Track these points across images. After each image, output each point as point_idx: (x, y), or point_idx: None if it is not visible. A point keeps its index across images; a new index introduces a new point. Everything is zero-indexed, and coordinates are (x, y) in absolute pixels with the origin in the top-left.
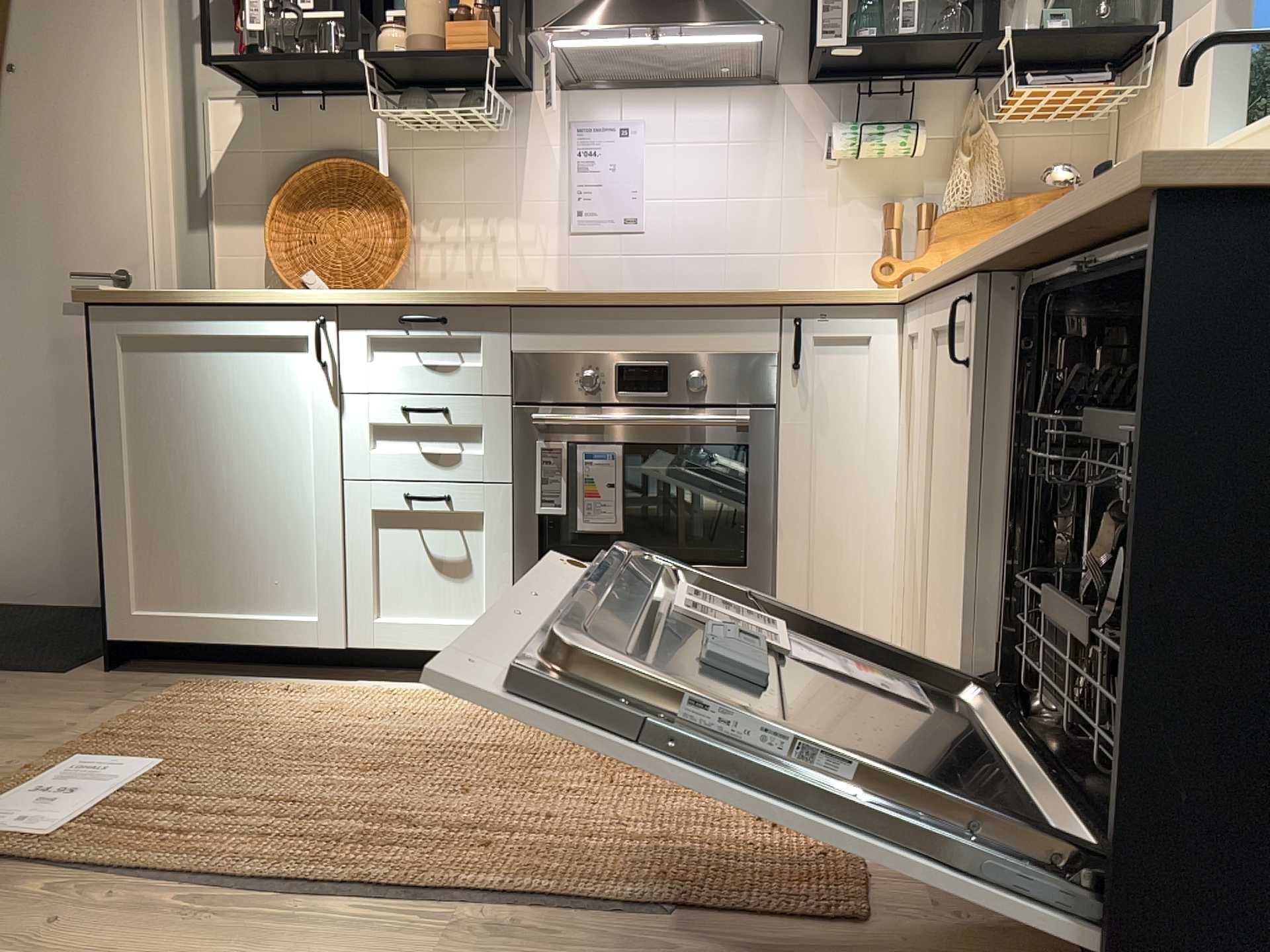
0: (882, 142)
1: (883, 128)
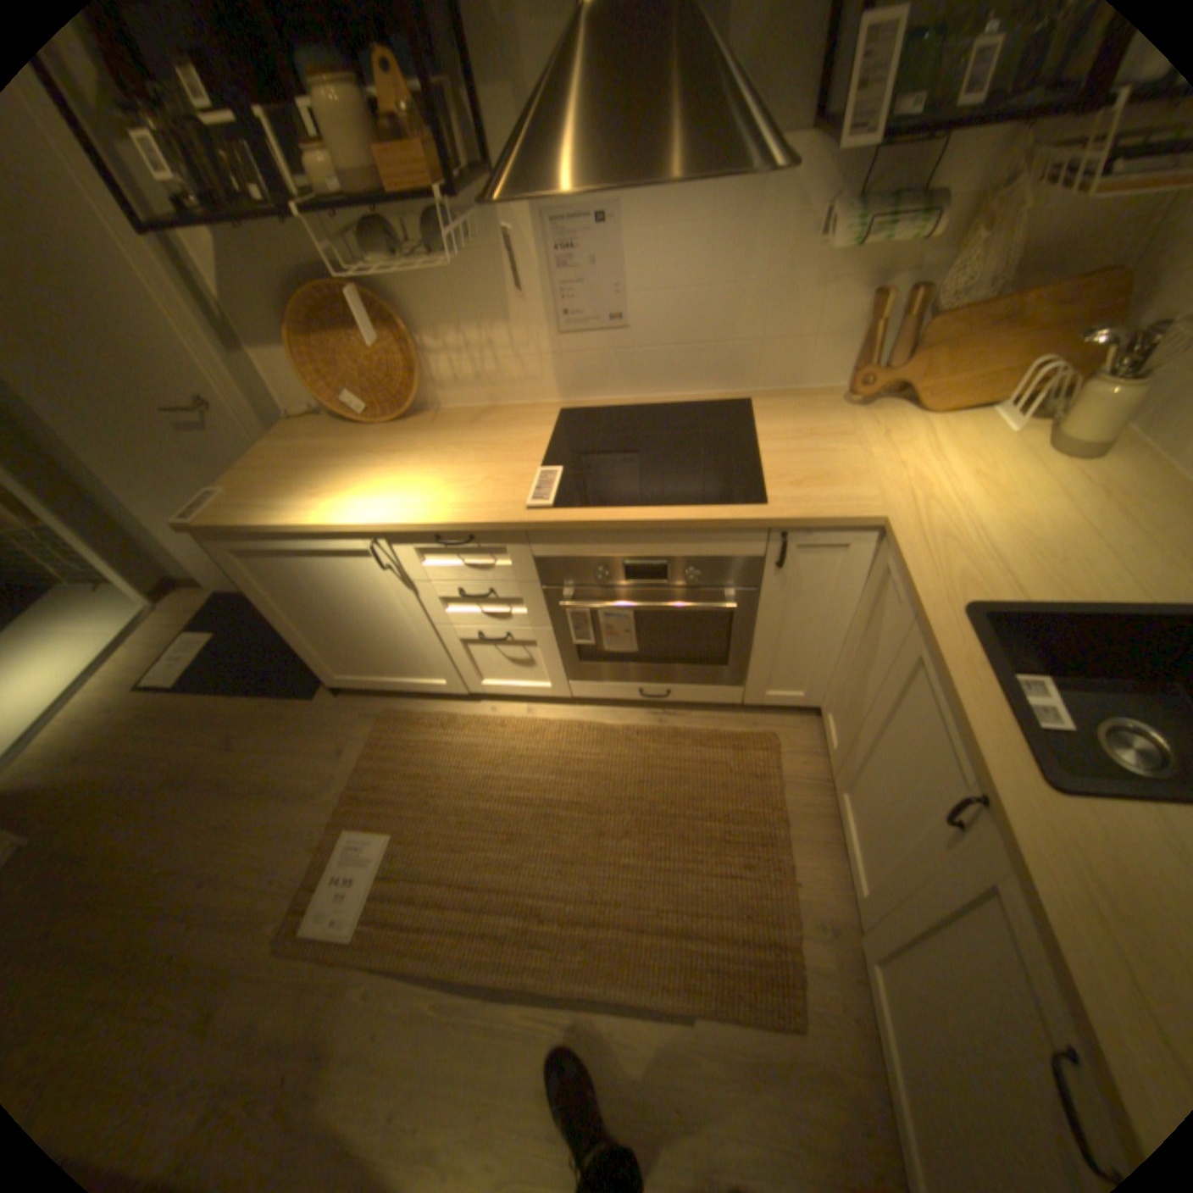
0: (894, 232)
1: (900, 210)
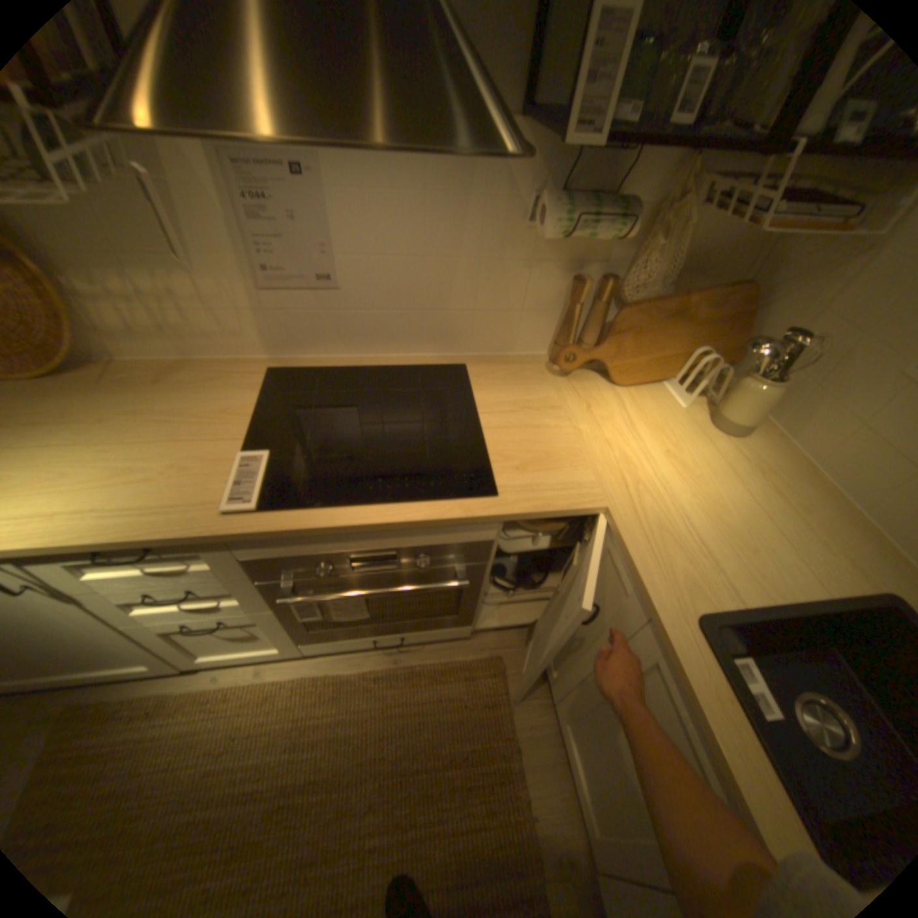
0: (597, 230)
1: (602, 211)
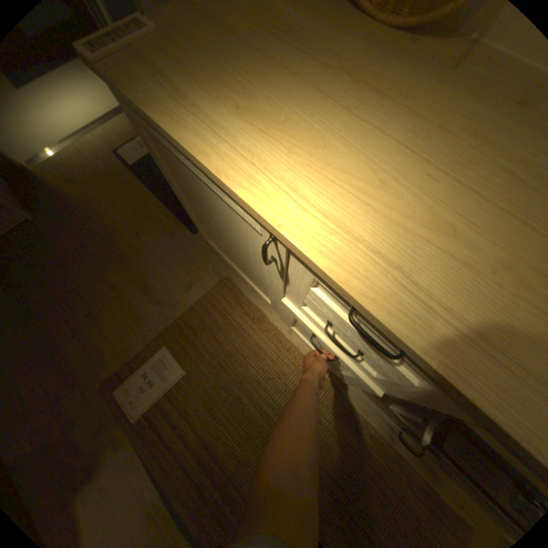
0: None
1: None
